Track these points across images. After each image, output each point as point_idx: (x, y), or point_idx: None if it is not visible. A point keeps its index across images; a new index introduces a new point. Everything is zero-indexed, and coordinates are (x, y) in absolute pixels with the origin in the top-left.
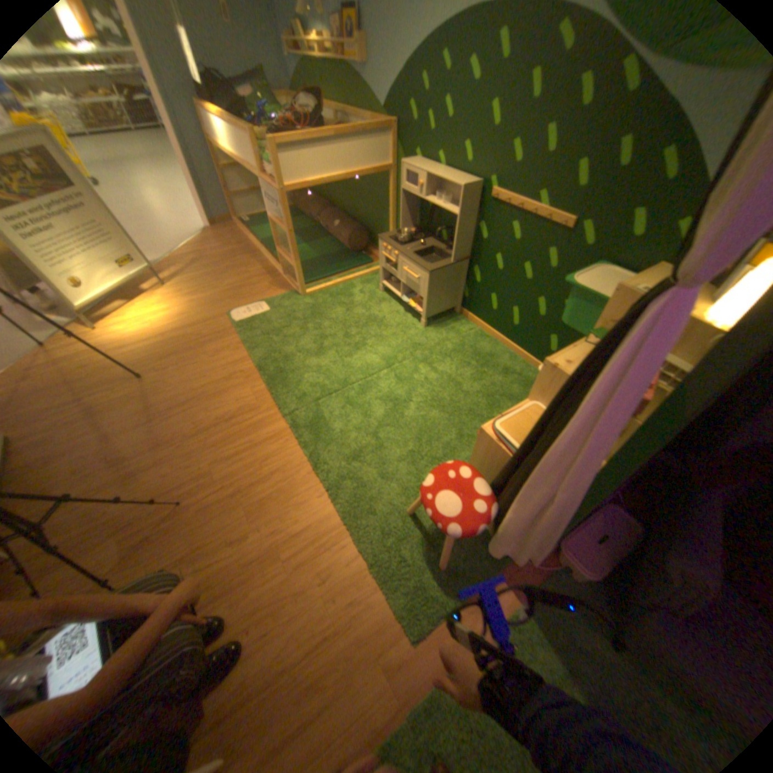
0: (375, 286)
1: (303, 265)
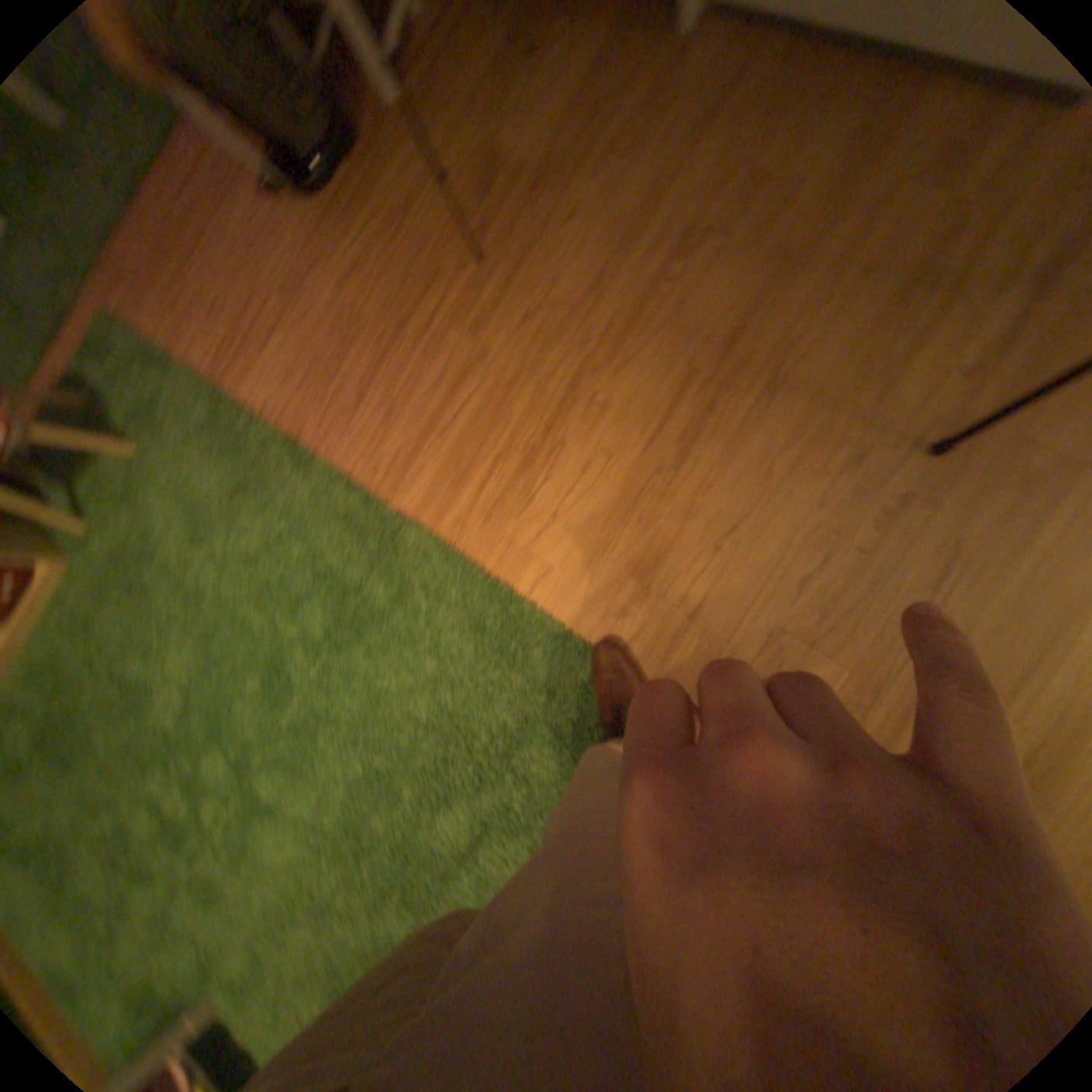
0: None
1: None
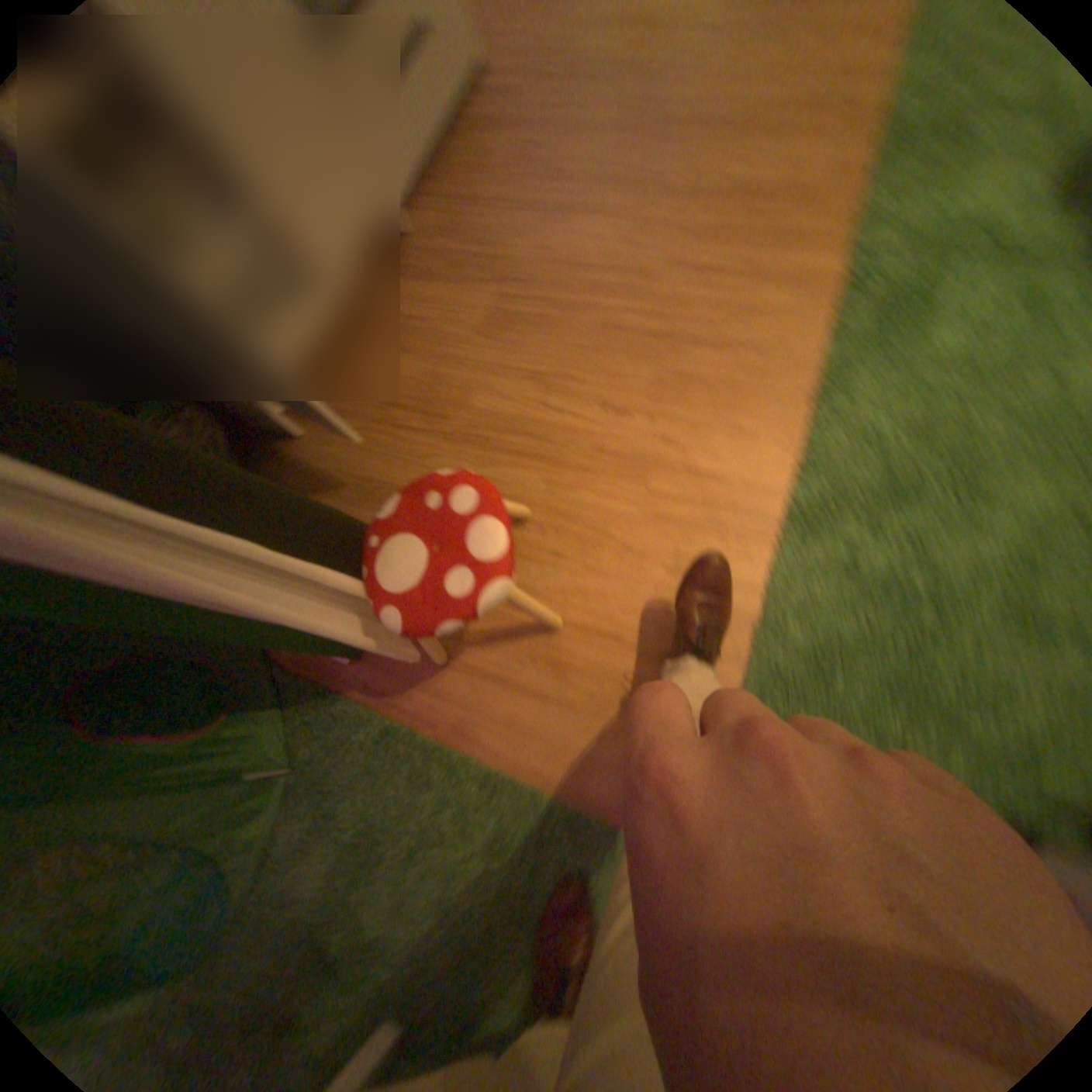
0: None
1: None
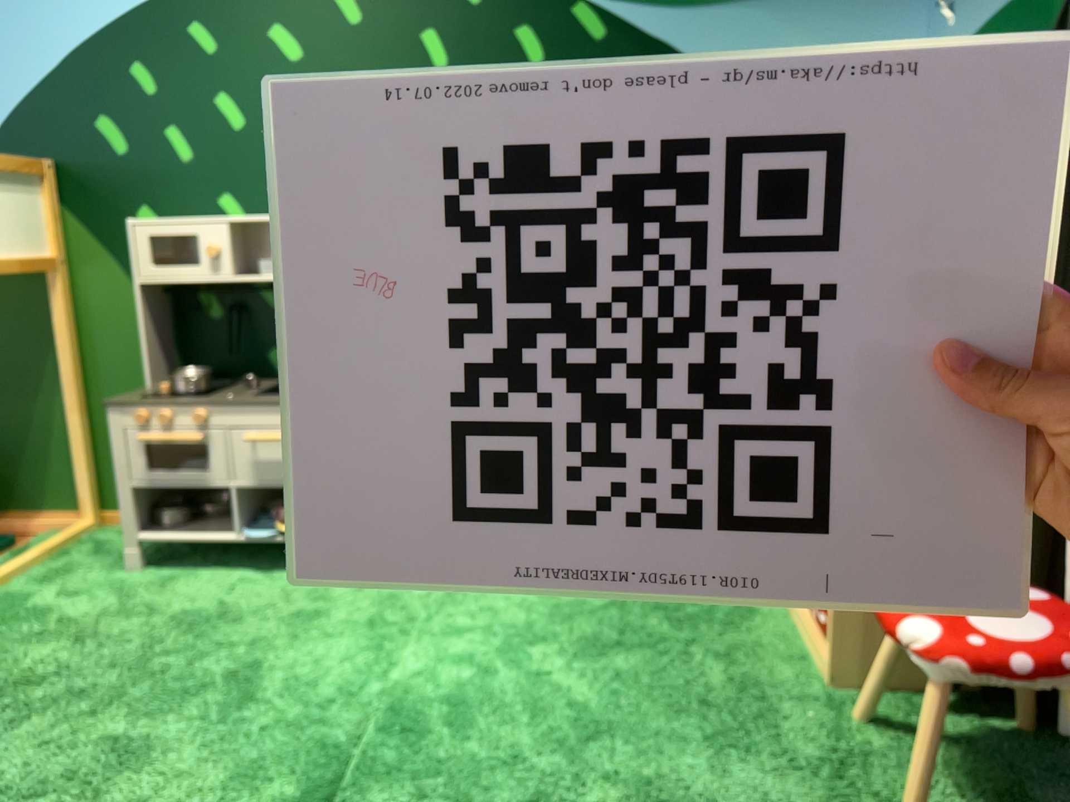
0: (99, 569)
1: None
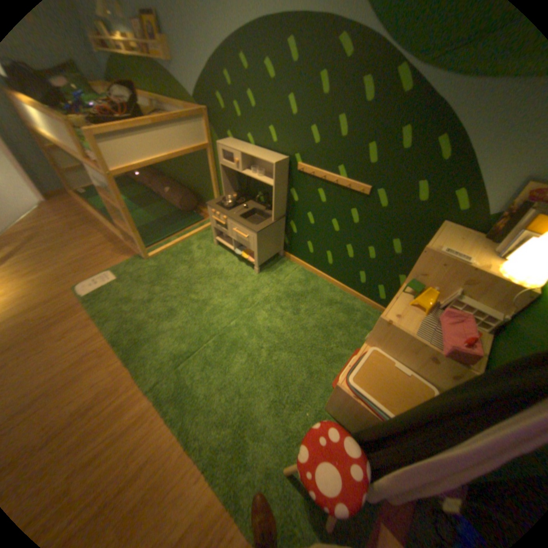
0: (211, 240)
1: (143, 229)
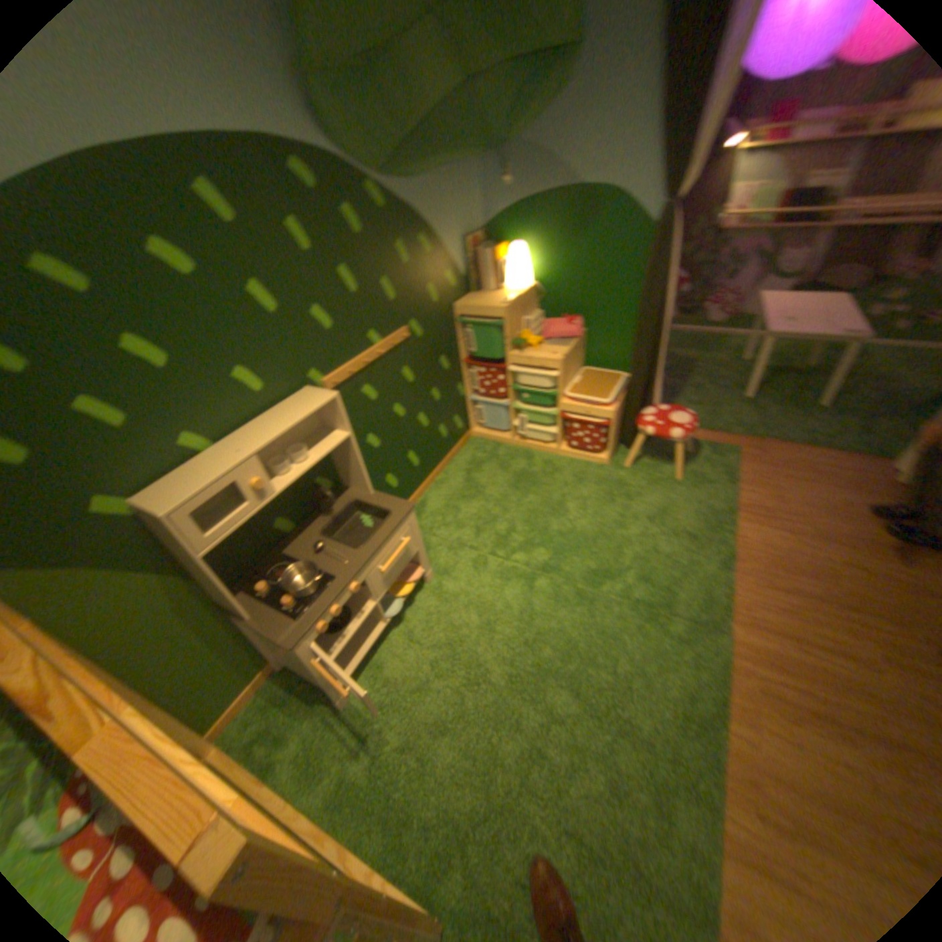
0: (318, 731)
1: None
